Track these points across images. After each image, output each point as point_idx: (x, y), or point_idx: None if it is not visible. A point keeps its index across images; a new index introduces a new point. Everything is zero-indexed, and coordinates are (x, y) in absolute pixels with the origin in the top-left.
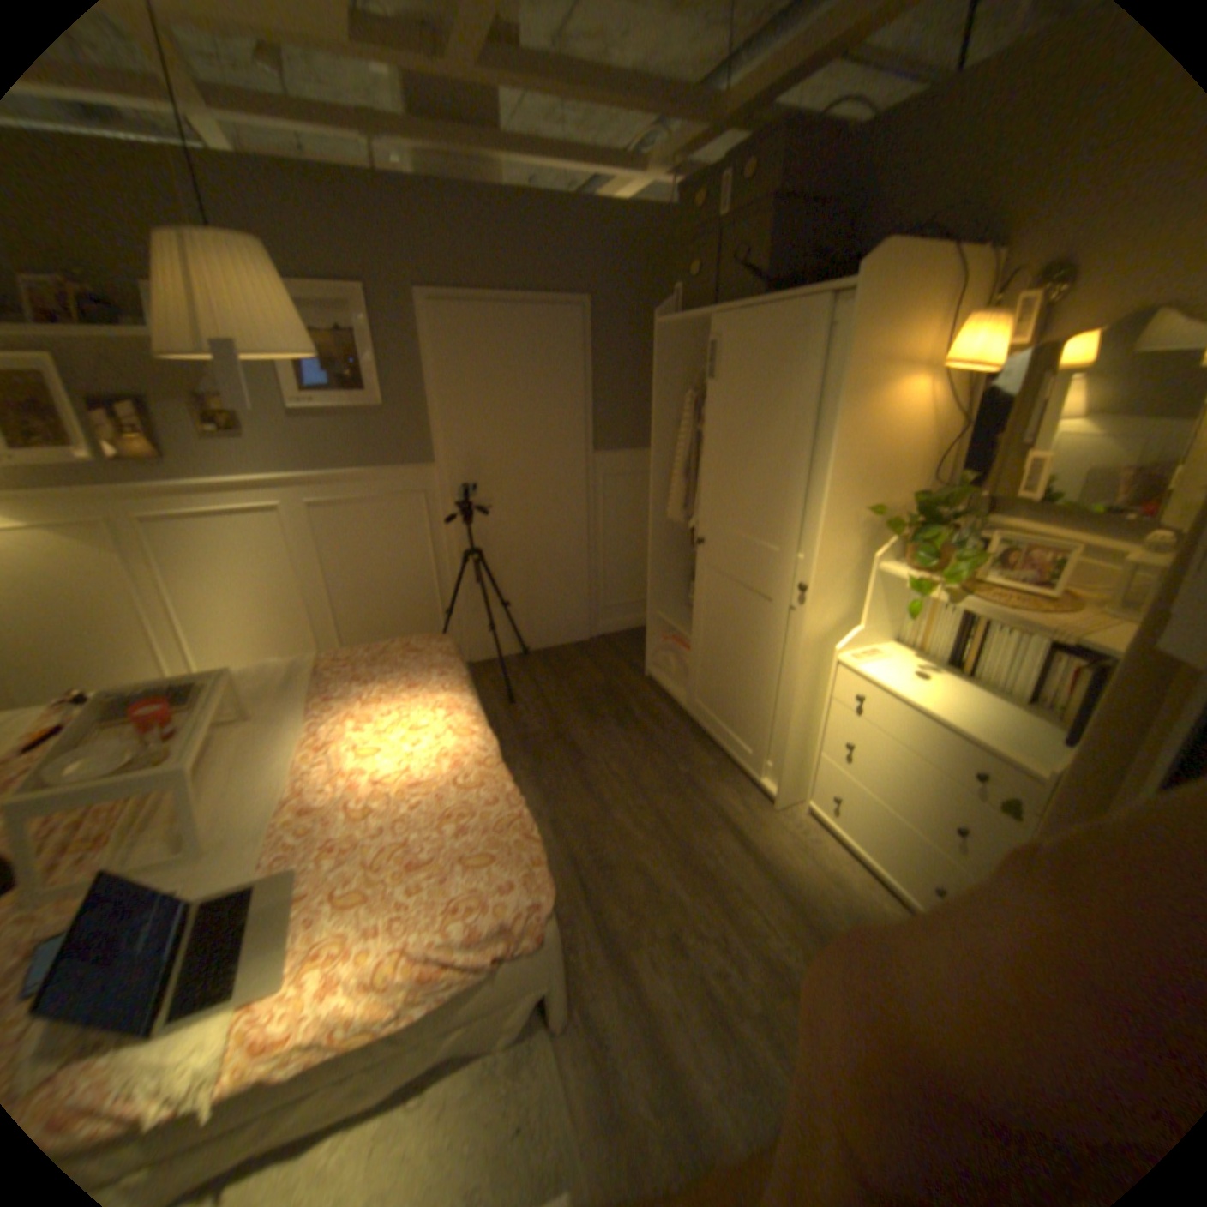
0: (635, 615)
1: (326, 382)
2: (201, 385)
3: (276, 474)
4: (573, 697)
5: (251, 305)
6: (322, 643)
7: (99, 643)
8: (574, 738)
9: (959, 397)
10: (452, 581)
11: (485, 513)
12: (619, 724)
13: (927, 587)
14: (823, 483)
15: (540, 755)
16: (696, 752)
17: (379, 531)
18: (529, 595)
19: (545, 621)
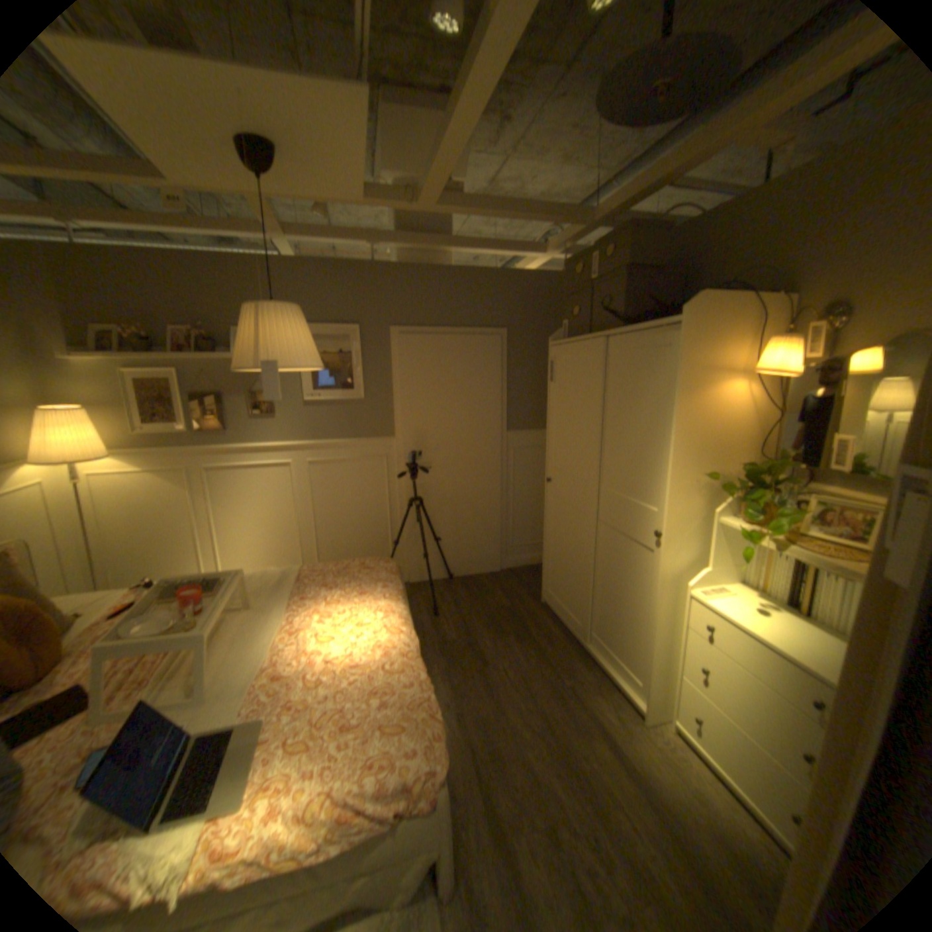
0: (533, 556)
1: (327, 386)
2: (252, 387)
3: (288, 443)
4: (480, 617)
5: (286, 343)
6: (302, 562)
7: (160, 552)
8: (478, 650)
9: (770, 396)
10: (397, 522)
11: (423, 473)
12: (515, 641)
13: (753, 538)
14: (666, 456)
15: (450, 661)
16: (577, 670)
17: (350, 484)
18: (452, 535)
19: (463, 556)
